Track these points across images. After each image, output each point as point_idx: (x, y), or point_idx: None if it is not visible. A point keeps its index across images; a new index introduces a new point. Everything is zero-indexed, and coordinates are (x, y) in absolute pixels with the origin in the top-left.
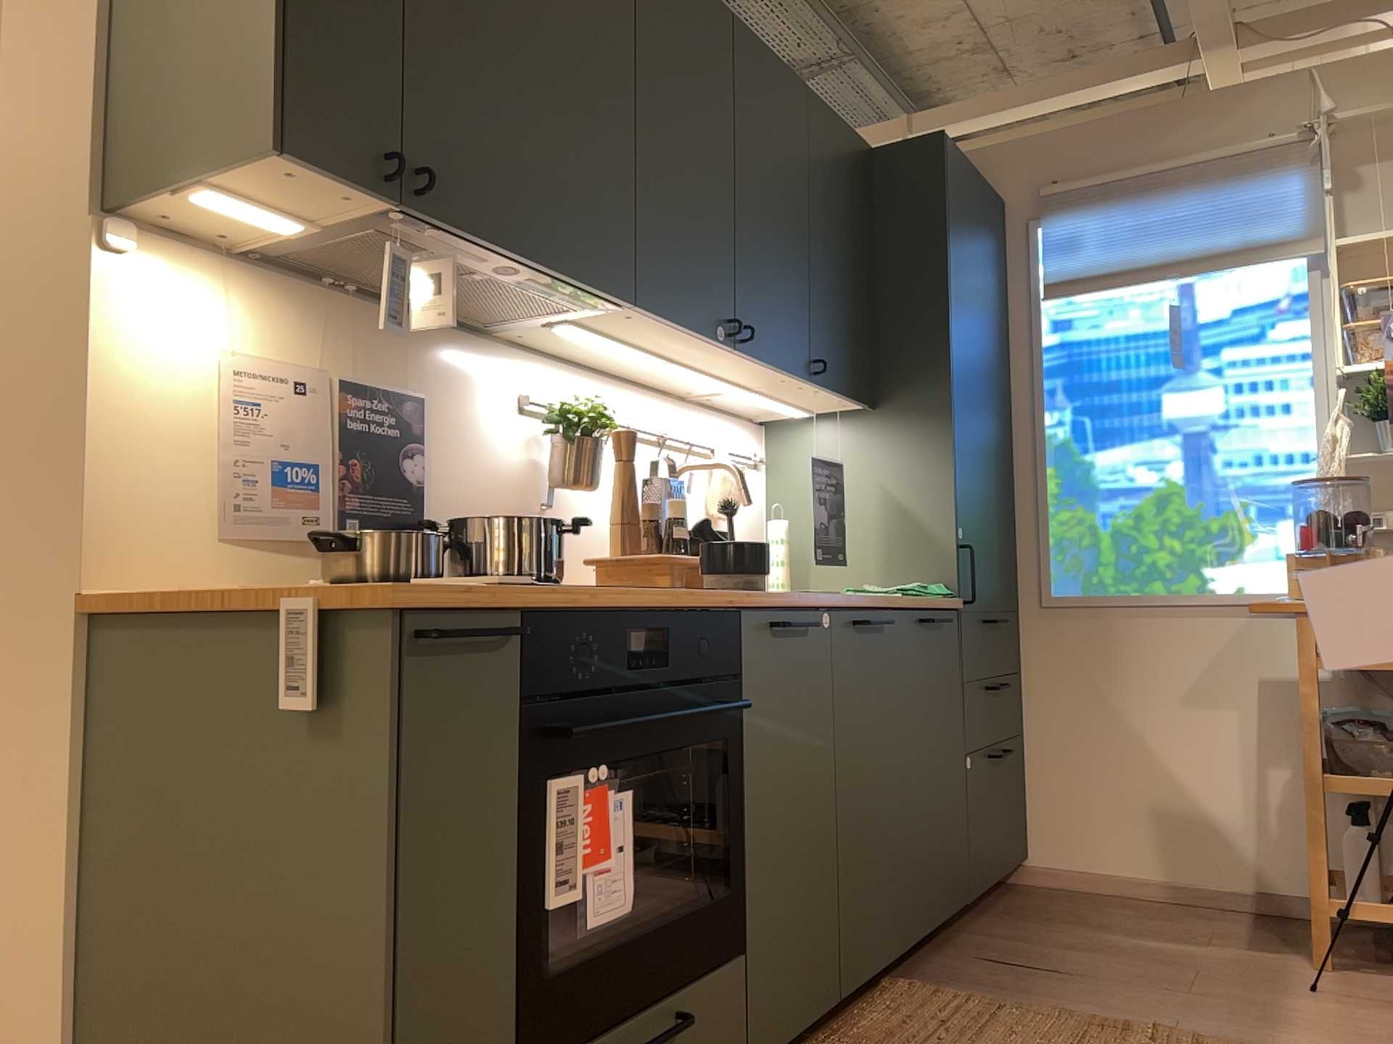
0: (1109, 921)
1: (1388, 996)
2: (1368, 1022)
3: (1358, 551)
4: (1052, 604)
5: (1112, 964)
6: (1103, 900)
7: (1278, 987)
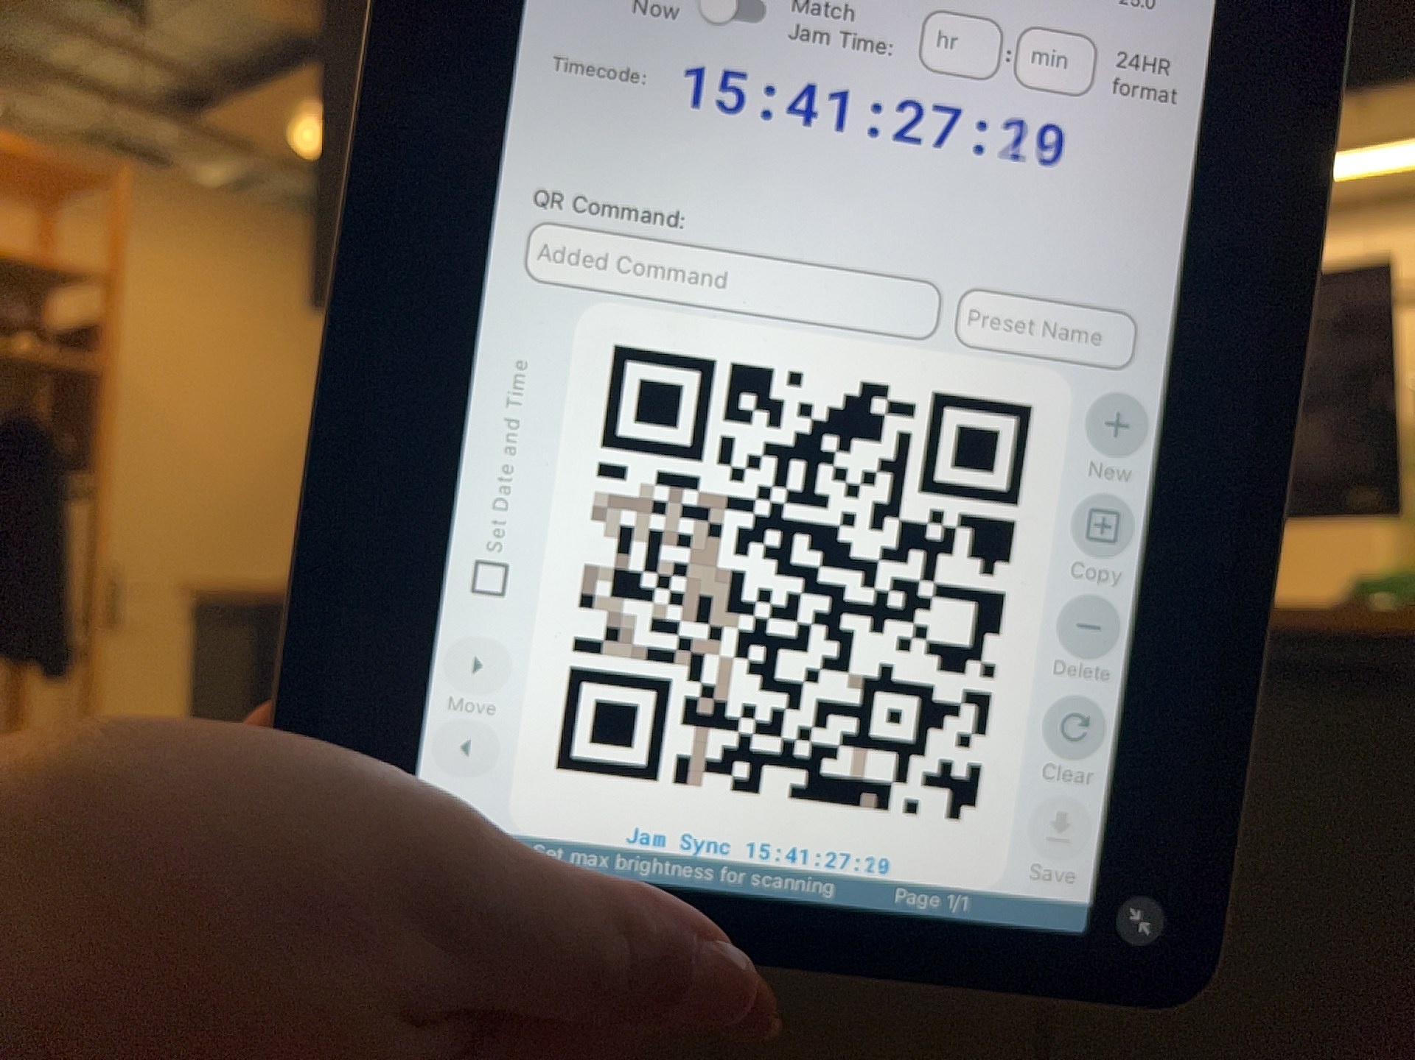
0: None
1: None
2: None
3: None
4: None
5: None
6: None
7: None
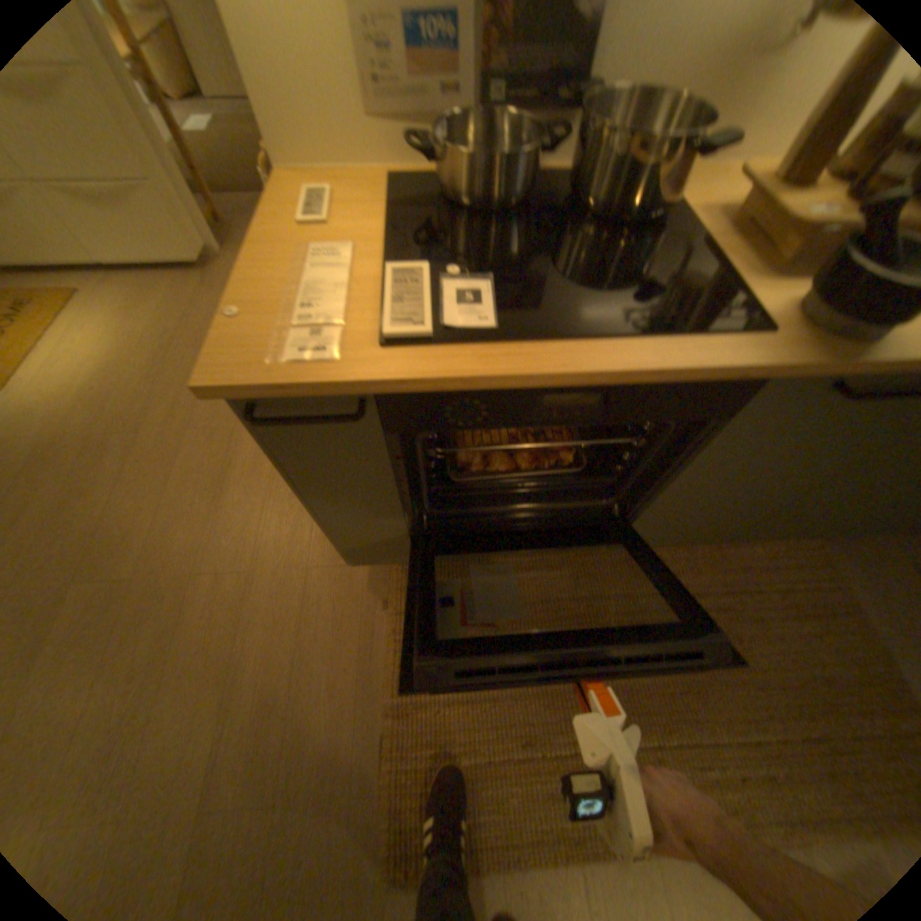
0: None
1: None
2: None
3: None
4: None
5: None
6: None
7: None
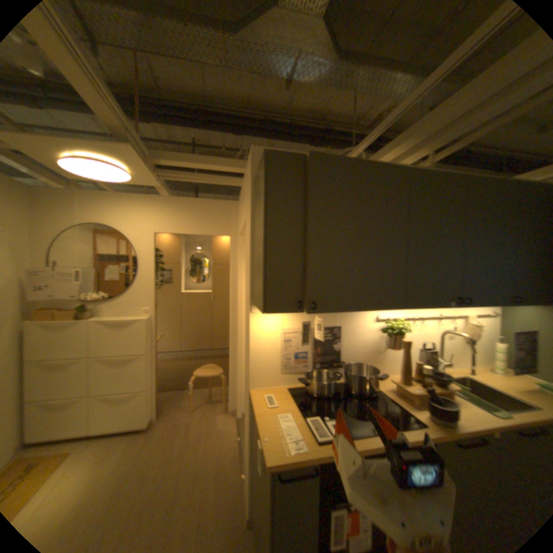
0: None
1: None
2: None
3: None
4: None
5: None
6: None
7: None
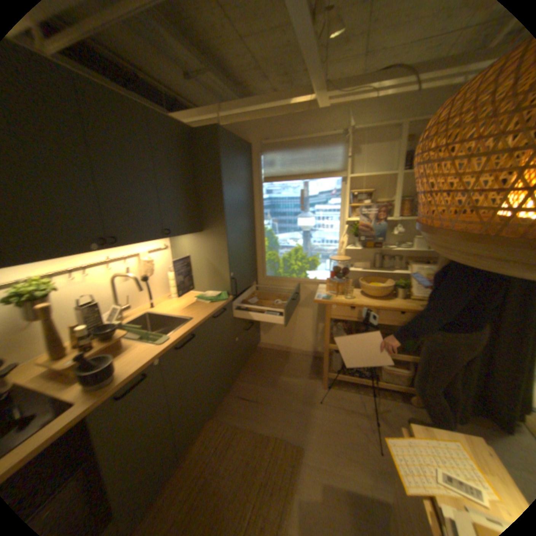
0: (276, 368)
1: (337, 403)
2: (331, 421)
3: (345, 280)
4: (265, 278)
5: (272, 395)
6: (277, 355)
7: (312, 402)
